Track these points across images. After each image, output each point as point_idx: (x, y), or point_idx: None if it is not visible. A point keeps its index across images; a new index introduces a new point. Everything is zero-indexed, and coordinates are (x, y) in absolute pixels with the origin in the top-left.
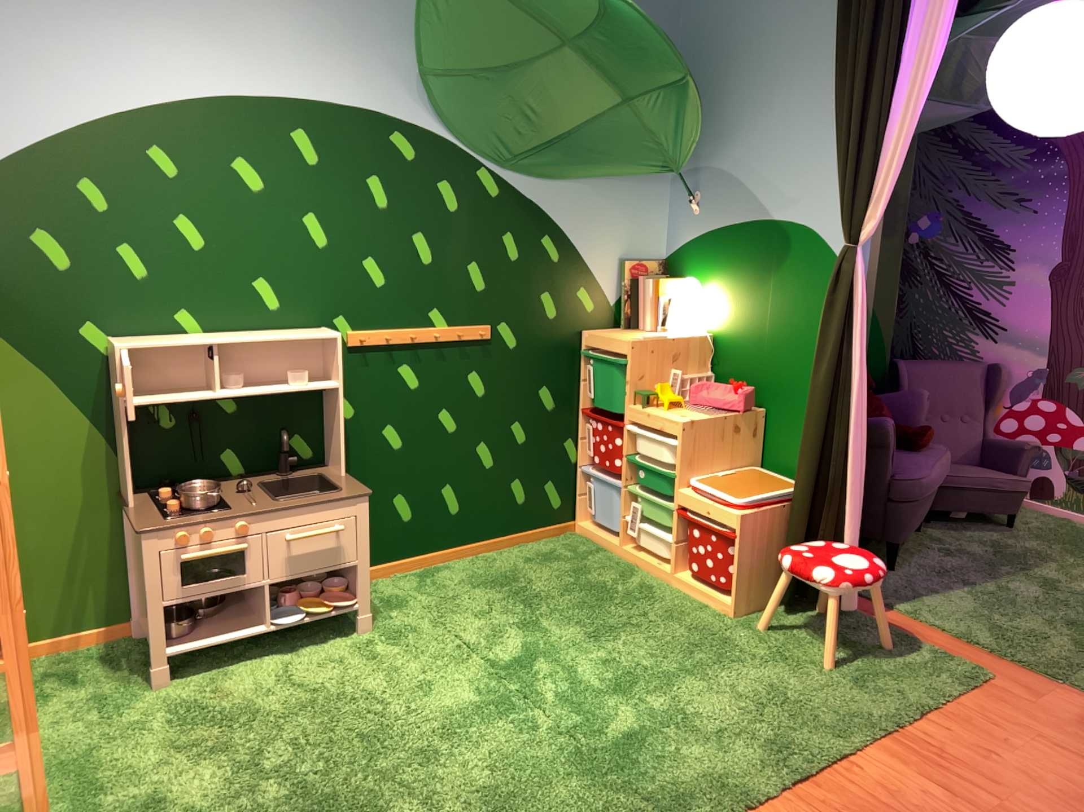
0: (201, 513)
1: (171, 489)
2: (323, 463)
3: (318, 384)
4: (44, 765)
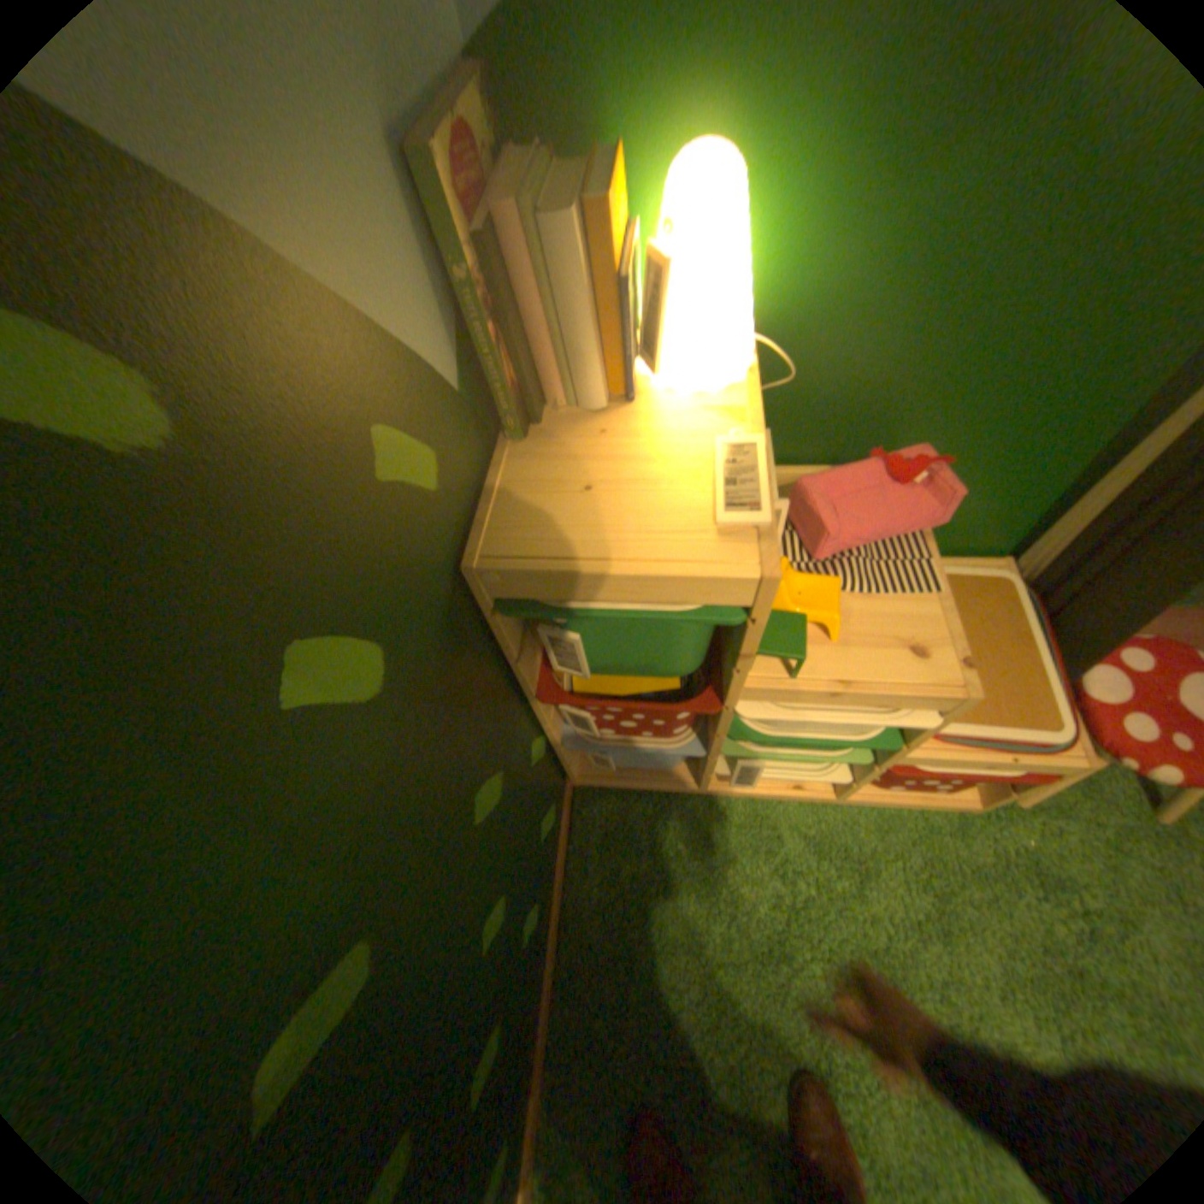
0: None
1: None
2: None
3: None
4: None
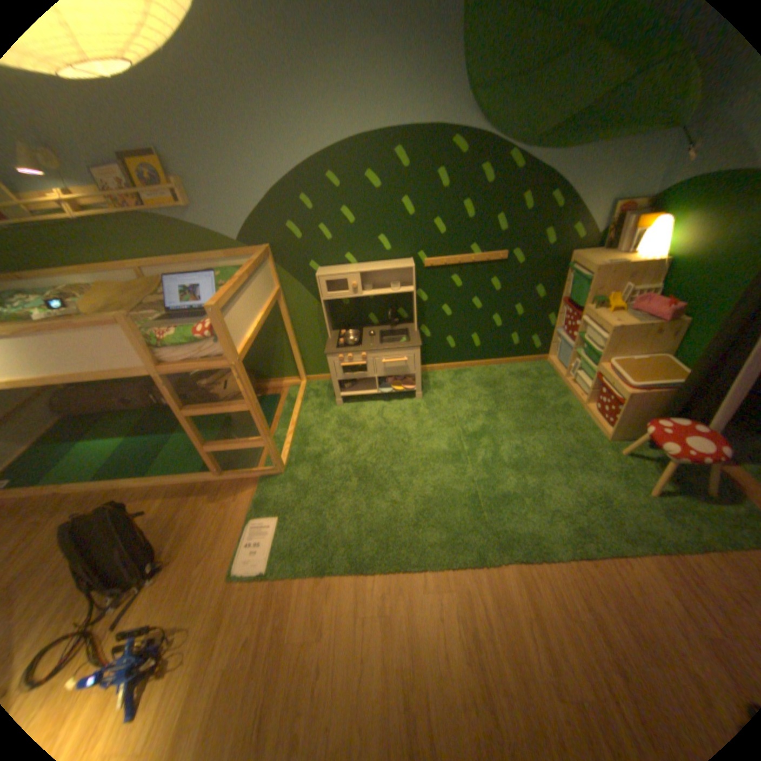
0: (350, 348)
1: (347, 331)
2: (412, 322)
3: (404, 289)
4: (297, 429)
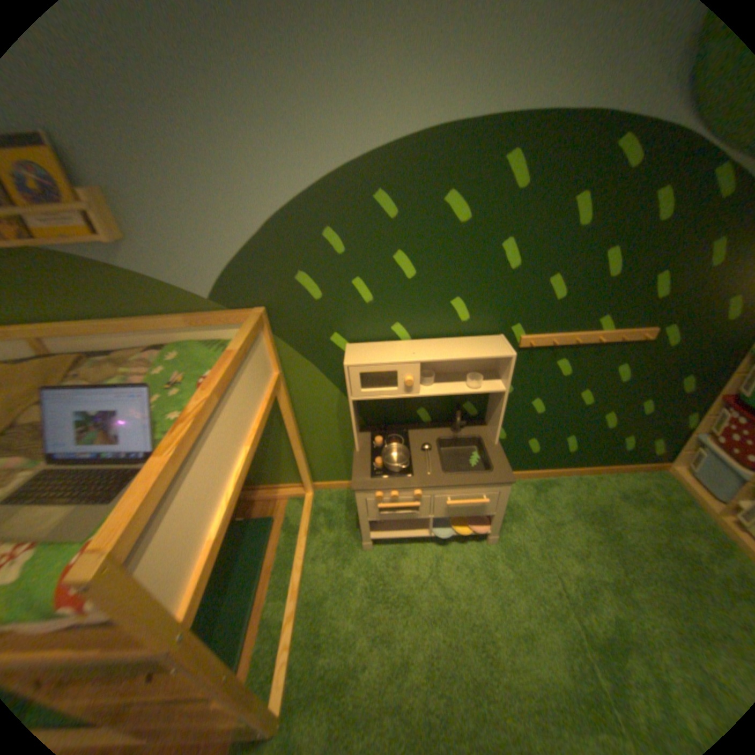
0: (394, 476)
1: (383, 434)
2: (483, 420)
3: (489, 385)
4: (300, 603)
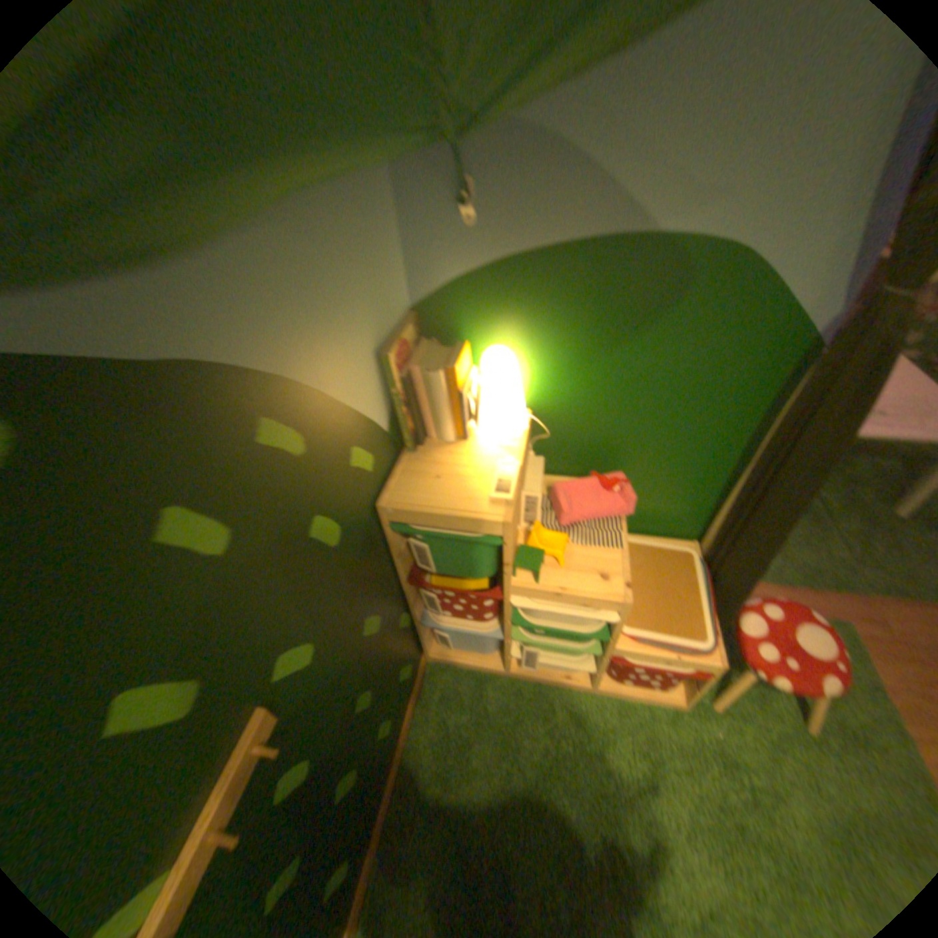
0: None
1: None
2: None
3: None
4: None
